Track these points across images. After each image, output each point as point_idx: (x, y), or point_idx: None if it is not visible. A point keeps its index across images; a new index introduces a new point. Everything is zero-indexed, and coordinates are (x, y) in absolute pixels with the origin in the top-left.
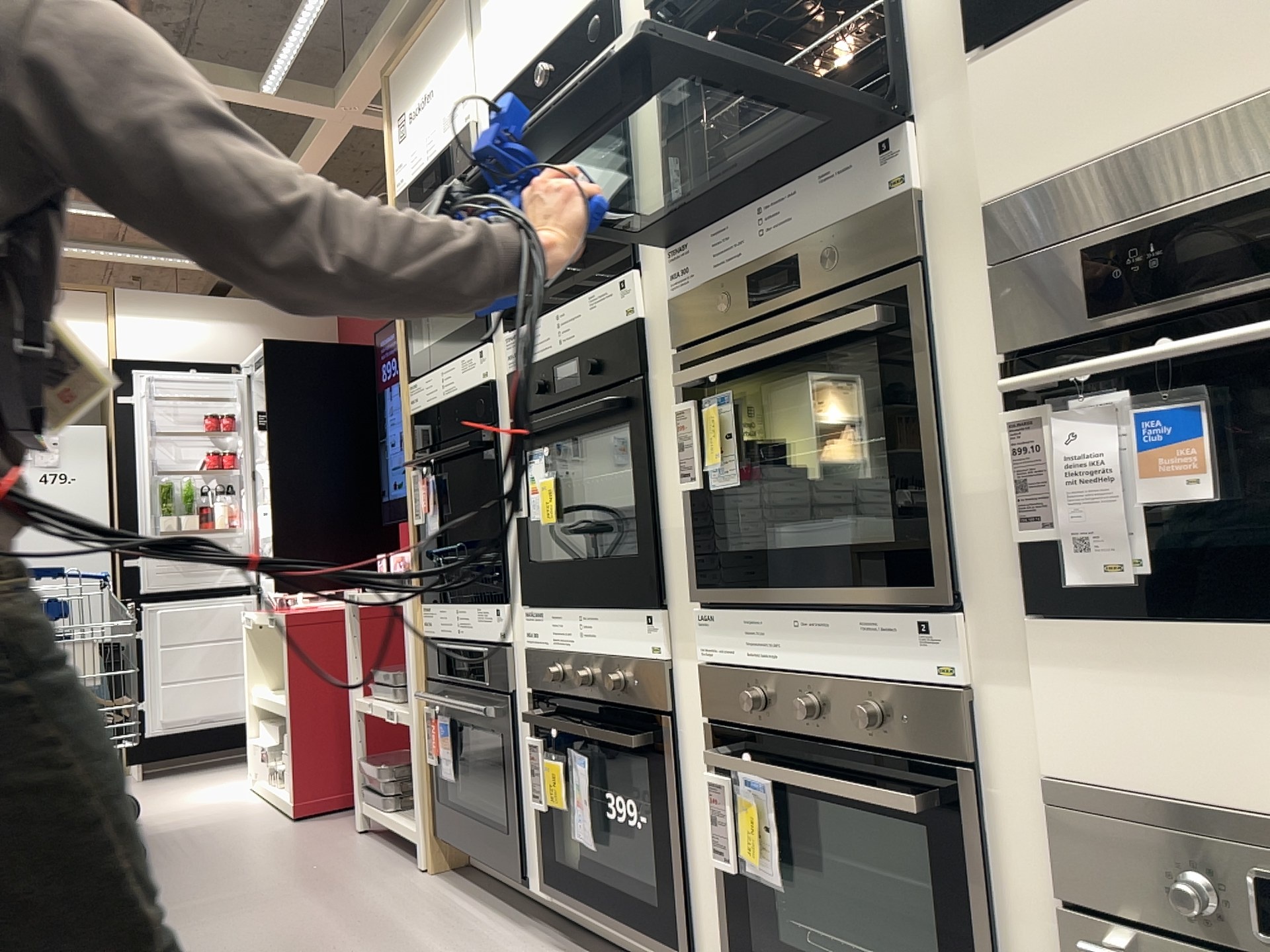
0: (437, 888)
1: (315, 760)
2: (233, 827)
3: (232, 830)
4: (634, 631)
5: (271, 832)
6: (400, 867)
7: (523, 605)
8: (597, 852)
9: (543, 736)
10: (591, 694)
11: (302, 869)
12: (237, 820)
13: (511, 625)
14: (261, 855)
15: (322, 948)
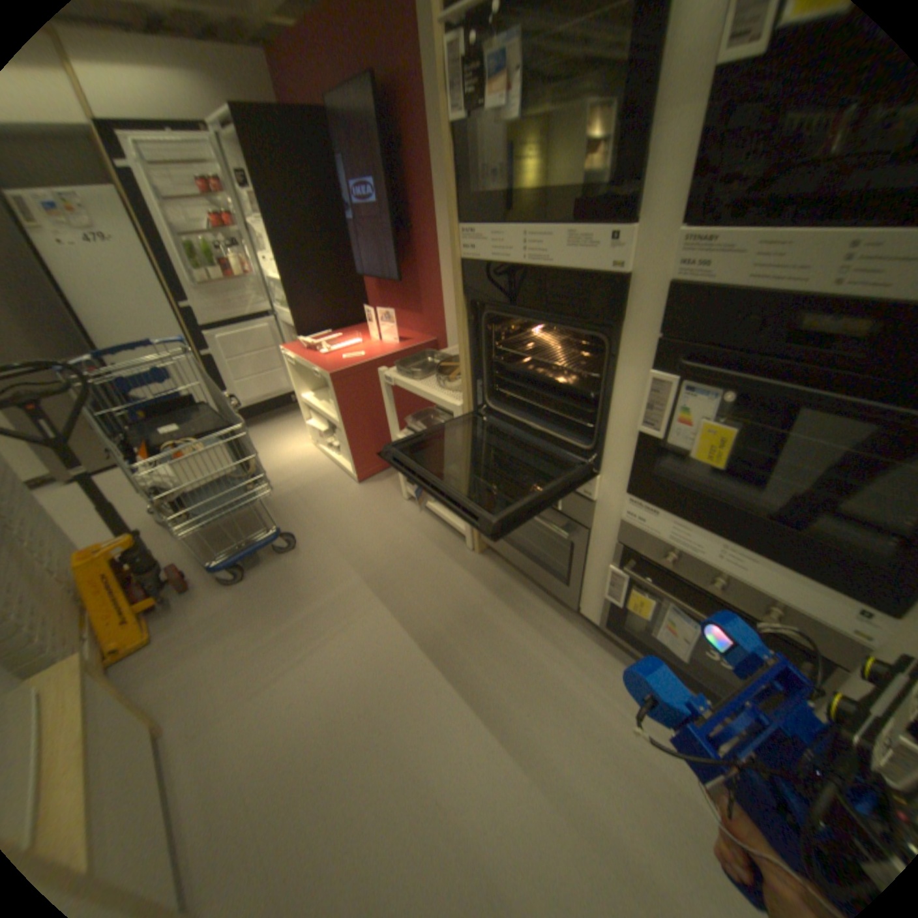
0: (490, 572)
1: (364, 454)
2: (325, 492)
3: (326, 496)
4: (828, 604)
5: (351, 498)
6: (454, 546)
7: (622, 486)
8: (688, 664)
9: (631, 574)
10: (722, 596)
11: (394, 546)
12: (323, 484)
13: (601, 491)
14: (359, 527)
15: (458, 648)
